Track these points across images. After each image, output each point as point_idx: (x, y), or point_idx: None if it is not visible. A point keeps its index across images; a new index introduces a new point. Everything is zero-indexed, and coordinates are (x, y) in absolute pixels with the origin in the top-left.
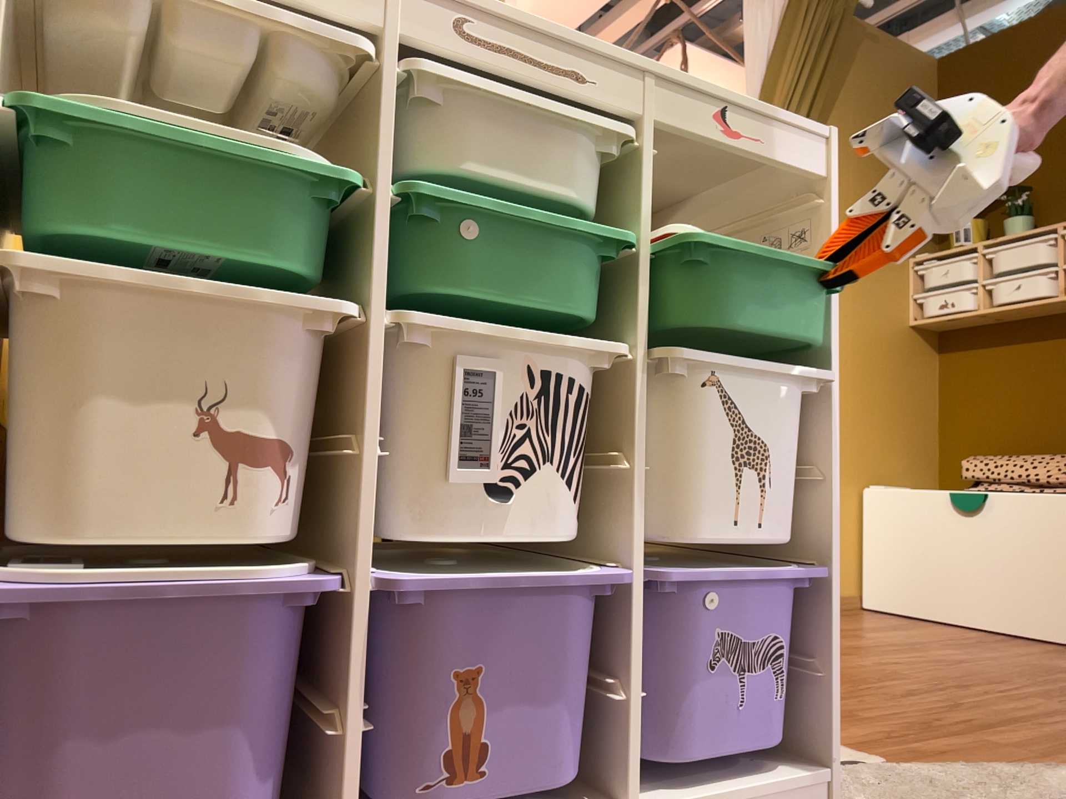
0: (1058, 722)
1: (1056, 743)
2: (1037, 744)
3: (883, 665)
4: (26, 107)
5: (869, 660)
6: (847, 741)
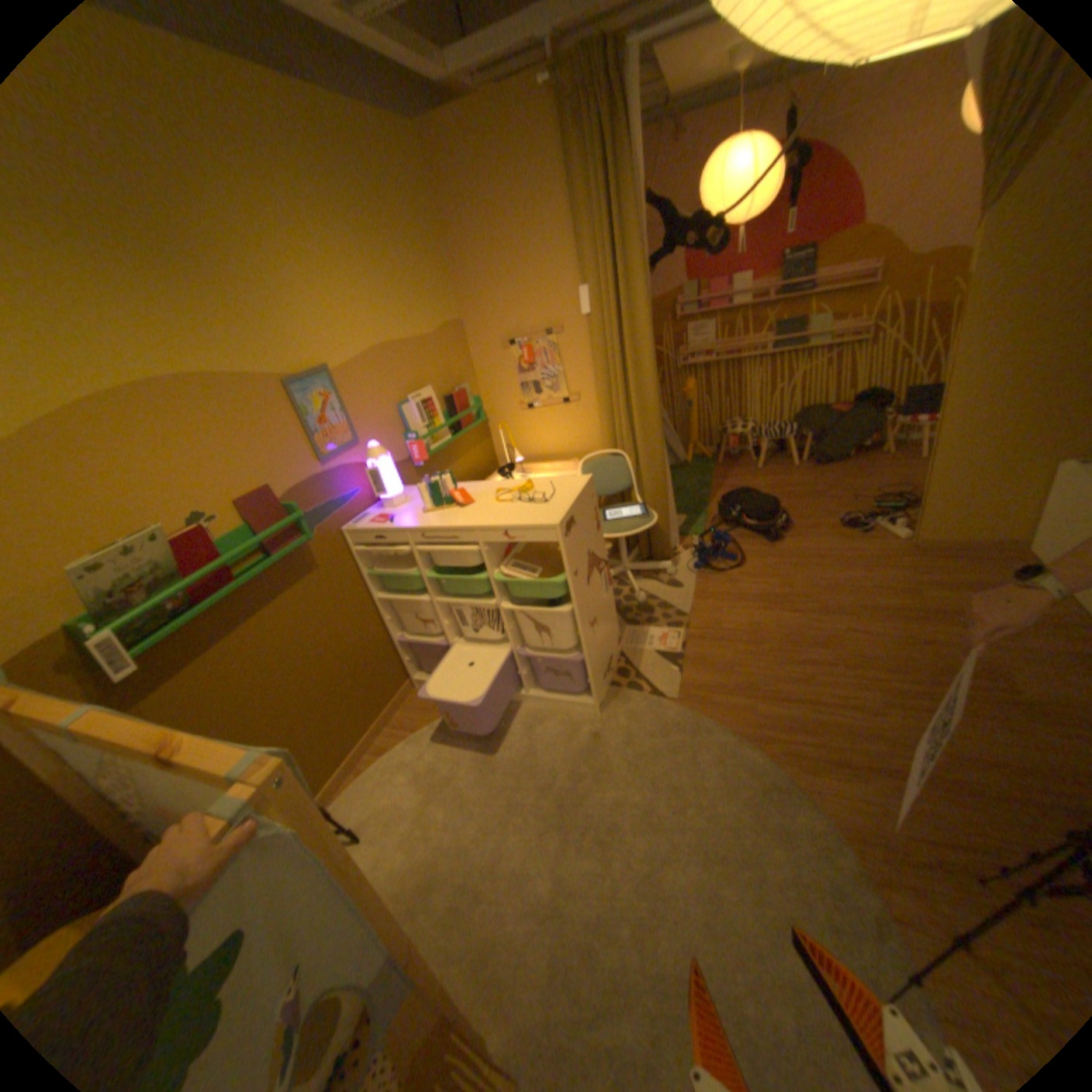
0: (827, 719)
1: (781, 729)
2: (767, 725)
3: (844, 638)
4: (367, 571)
5: (844, 631)
6: (684, 686)
